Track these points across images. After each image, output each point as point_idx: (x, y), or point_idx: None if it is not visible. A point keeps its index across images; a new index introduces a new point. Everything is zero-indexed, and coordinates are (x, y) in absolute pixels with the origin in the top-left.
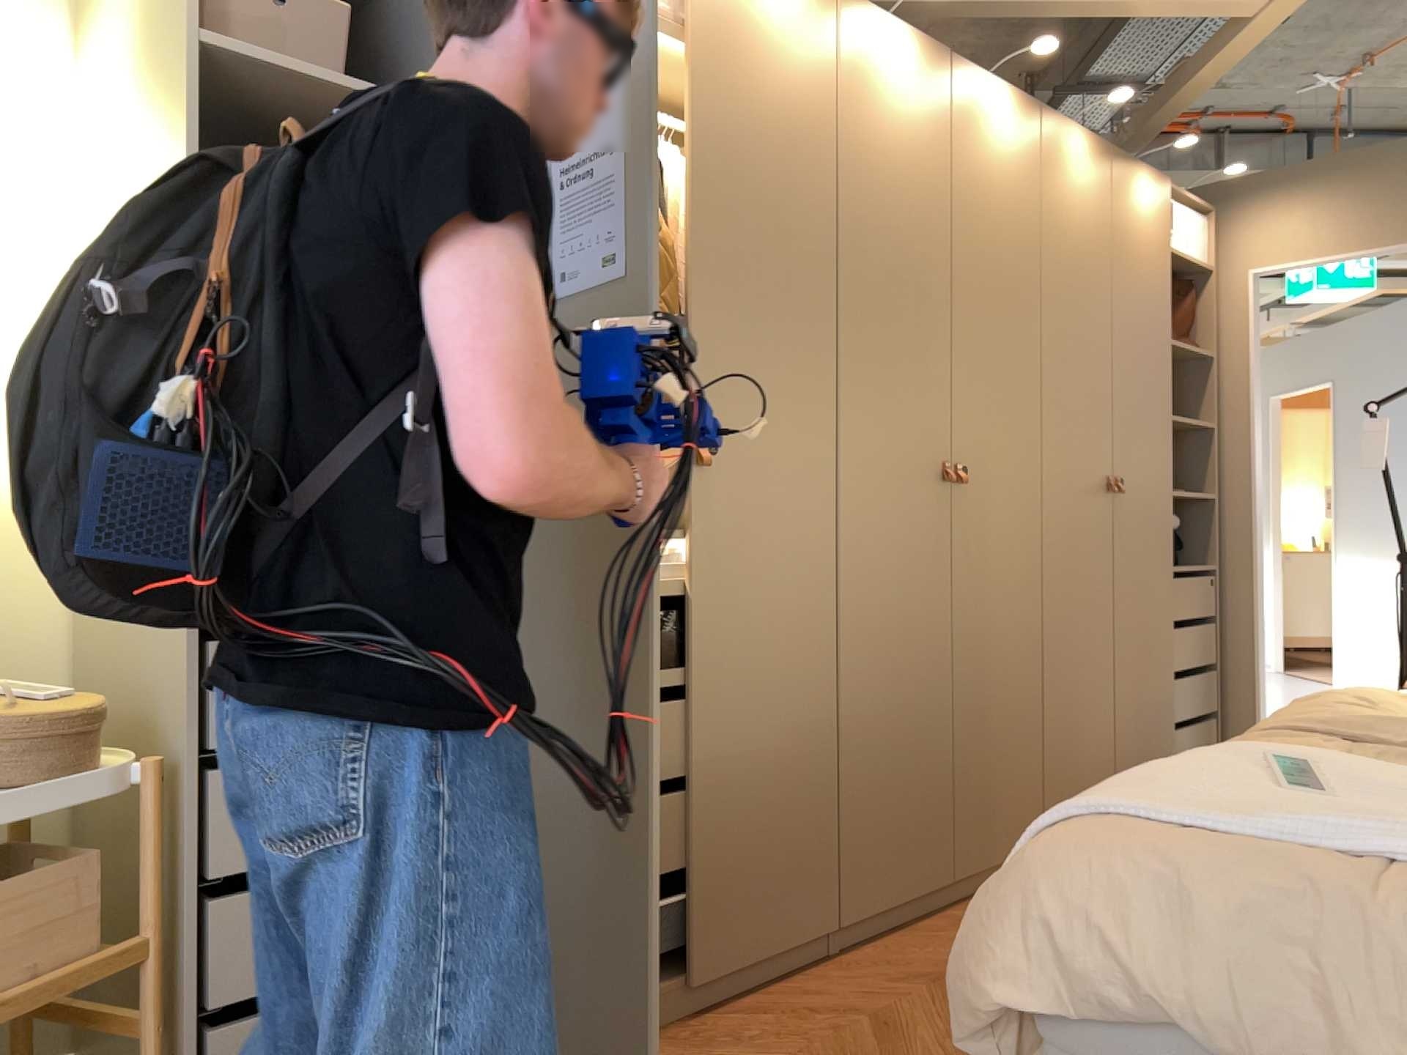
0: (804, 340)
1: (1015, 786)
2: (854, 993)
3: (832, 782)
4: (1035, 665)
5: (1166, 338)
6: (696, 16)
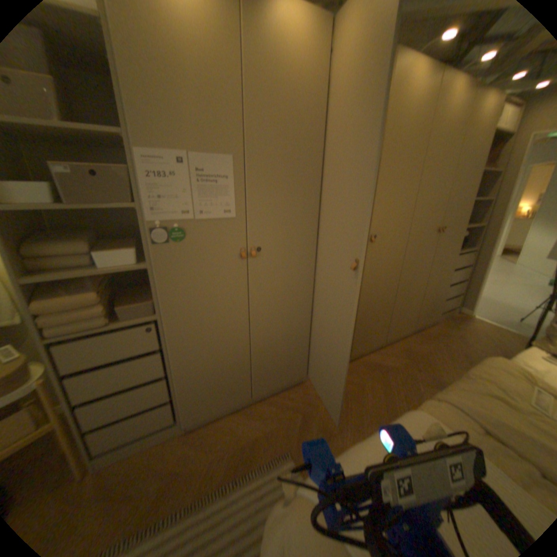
0: (303, 203)
1: (377, 331)
2: (303, 403)
3: (306, 343)
4: (392, 296)
5: (481, 167)
6: (245, 52)
